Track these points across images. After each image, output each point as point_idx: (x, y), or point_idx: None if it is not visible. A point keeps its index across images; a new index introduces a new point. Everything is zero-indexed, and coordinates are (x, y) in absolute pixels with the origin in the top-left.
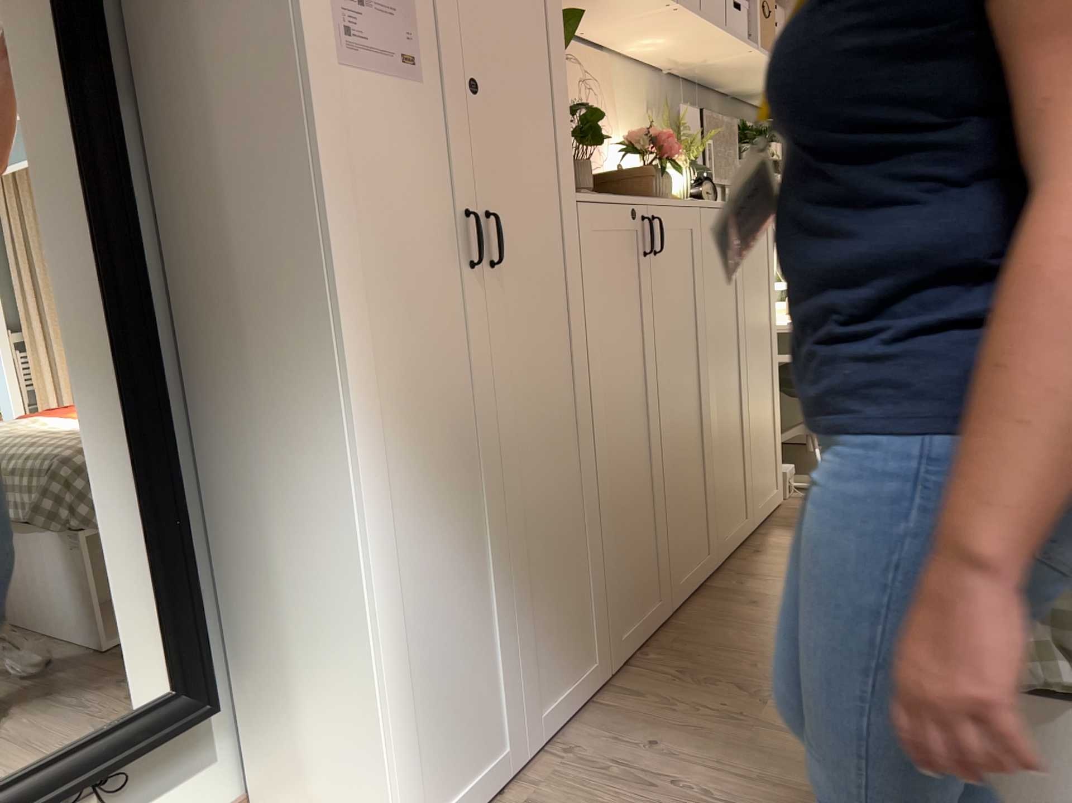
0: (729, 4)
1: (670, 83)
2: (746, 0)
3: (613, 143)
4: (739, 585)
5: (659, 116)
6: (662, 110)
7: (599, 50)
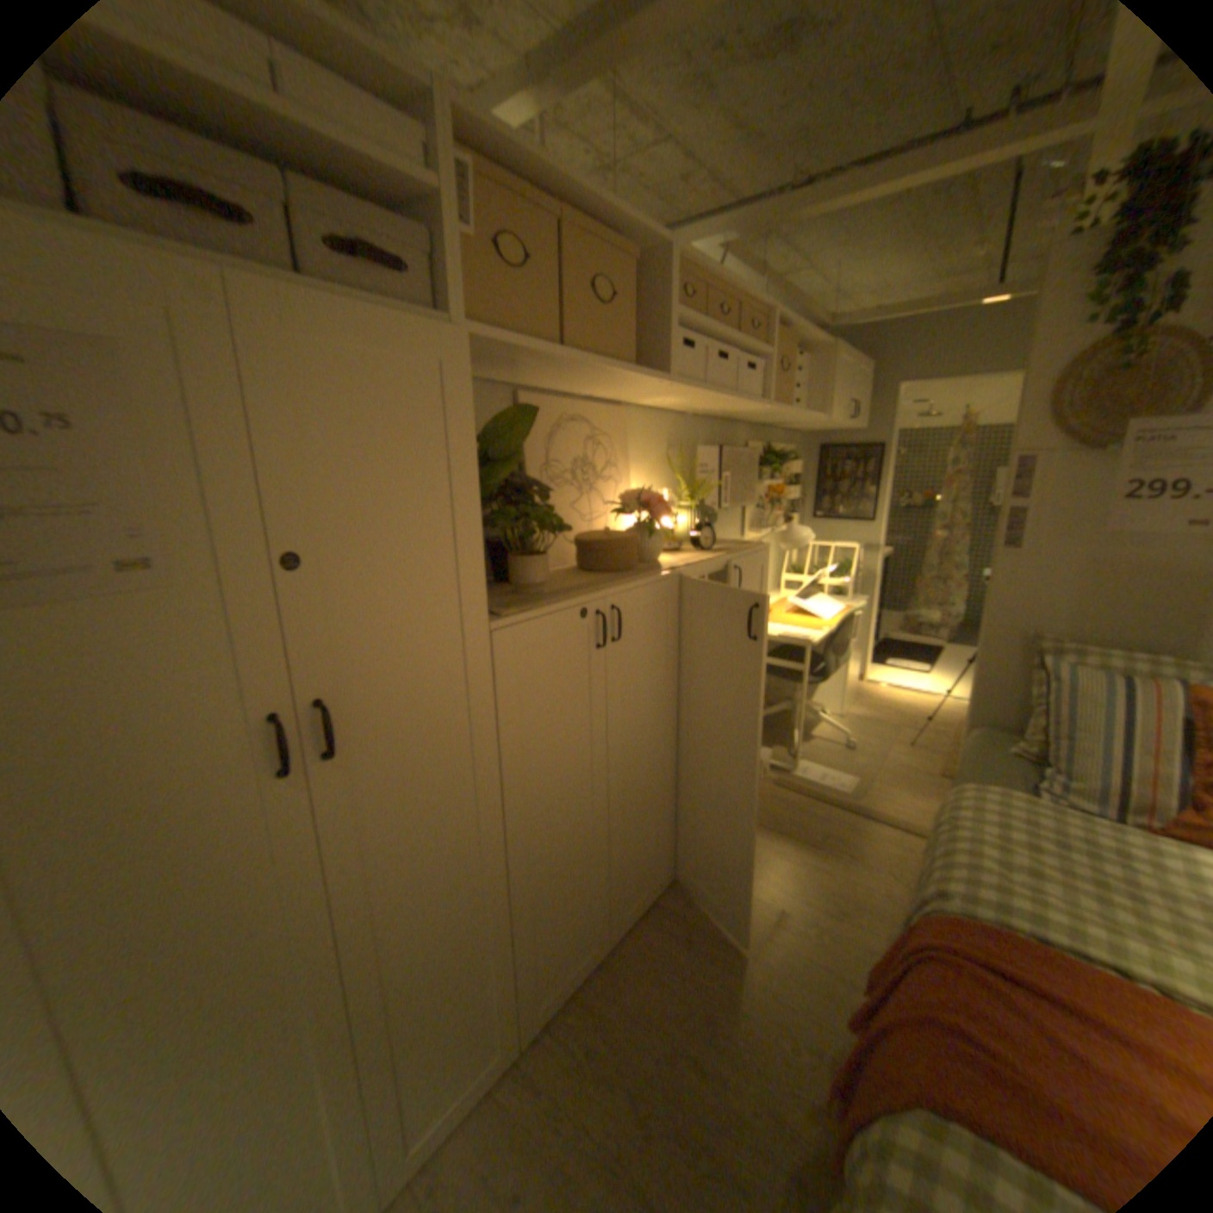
0: (749, 359)
1: (693, 424)
2: (764, 357)
3: (609, 503)
4: (684, 905)
5: (676, 458)
6: (684, 447)
7: (617, 403)
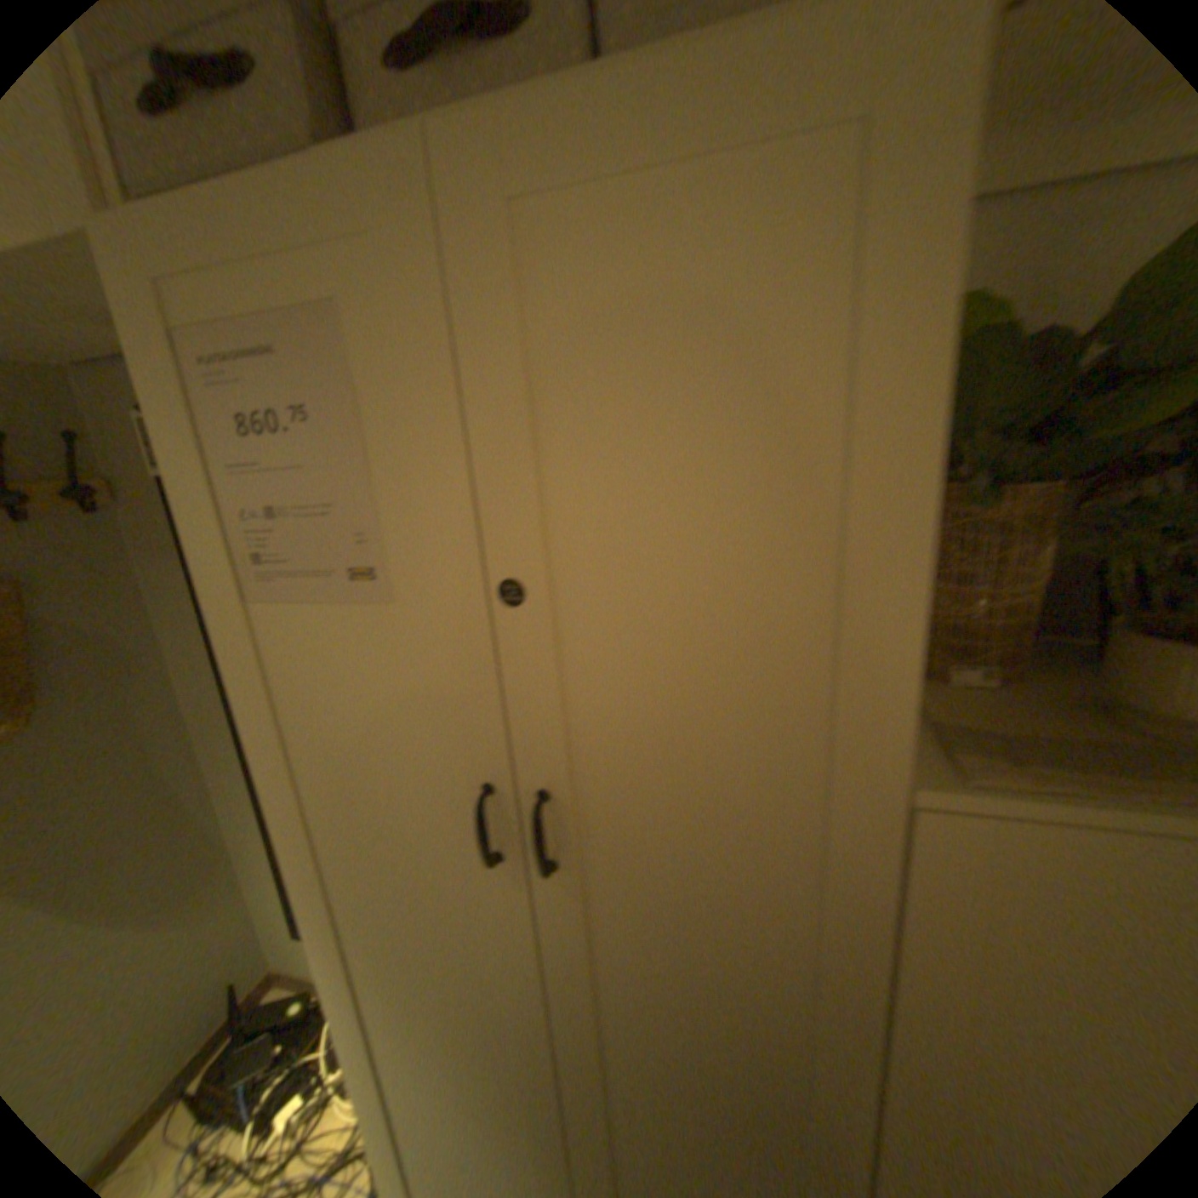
0: None
1: None
2: None
3: None
4: None
5: None
6: None
7: None
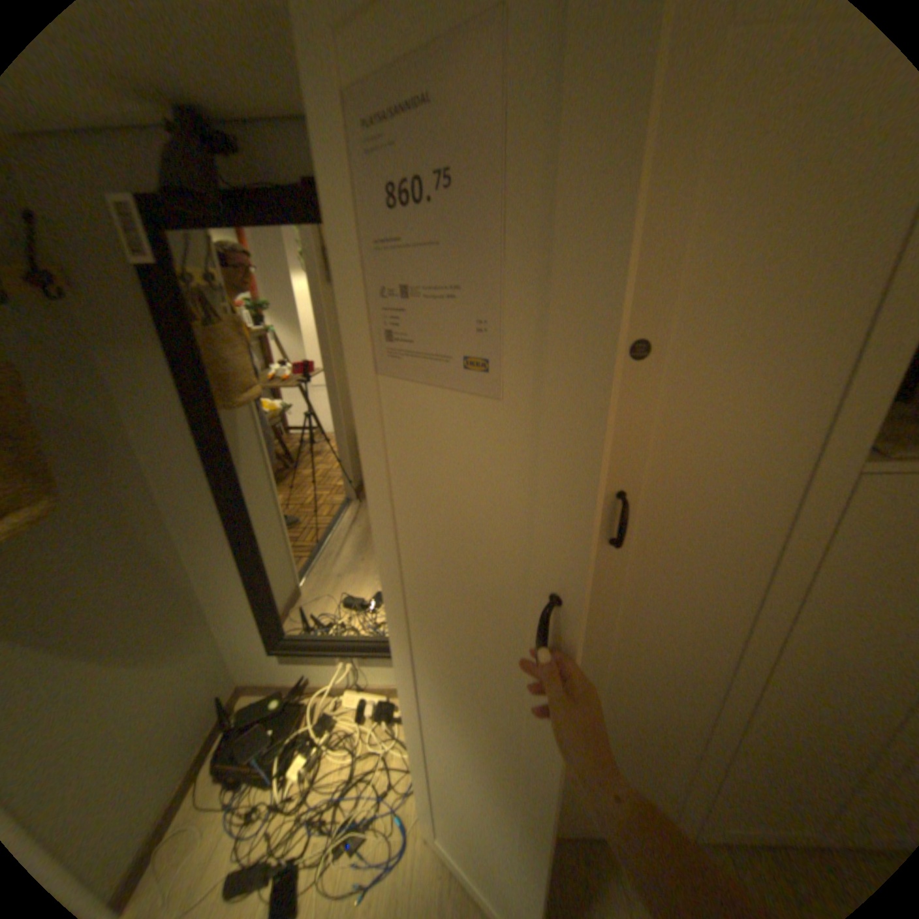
0: None
1: None
2: None
3: None
4: None
5: None
6: None
7: None
